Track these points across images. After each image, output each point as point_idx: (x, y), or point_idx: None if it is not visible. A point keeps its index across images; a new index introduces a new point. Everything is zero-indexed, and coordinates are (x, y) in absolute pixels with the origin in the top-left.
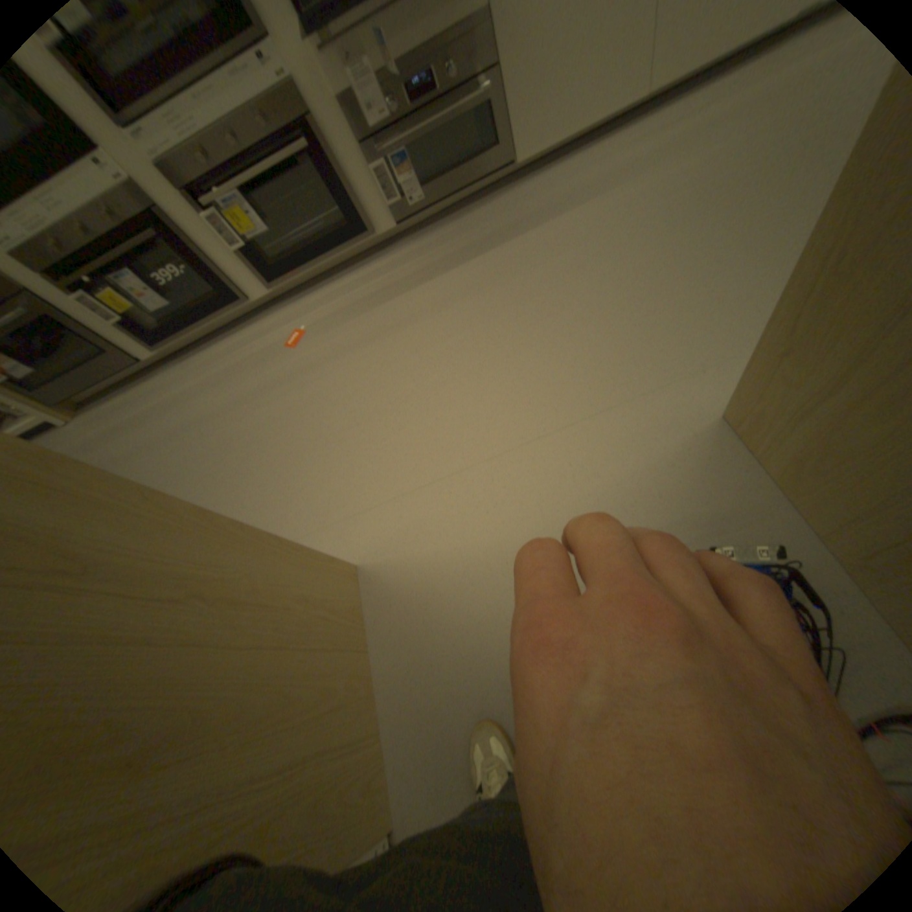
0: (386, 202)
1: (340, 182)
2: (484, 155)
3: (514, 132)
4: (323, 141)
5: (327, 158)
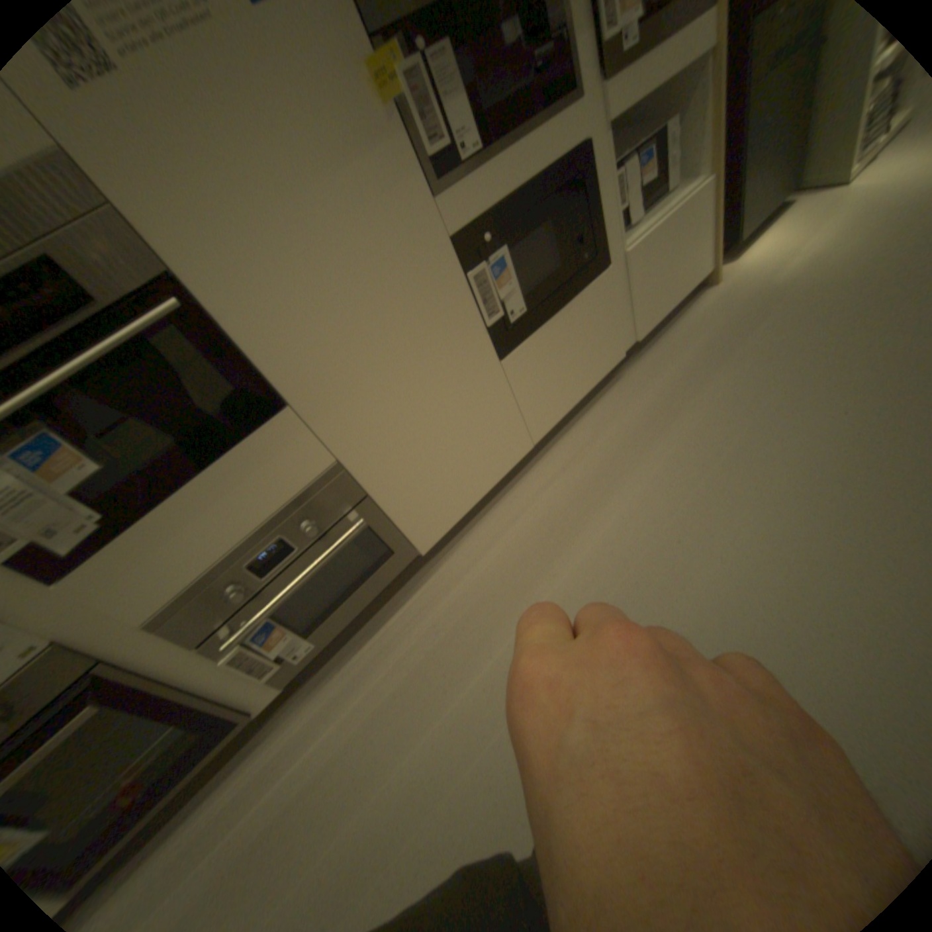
0: (259, 684)
1: (176, 707)
2: (381, 571)
3: (410, 538)
4: (134, 680)
5: (145, 696)
